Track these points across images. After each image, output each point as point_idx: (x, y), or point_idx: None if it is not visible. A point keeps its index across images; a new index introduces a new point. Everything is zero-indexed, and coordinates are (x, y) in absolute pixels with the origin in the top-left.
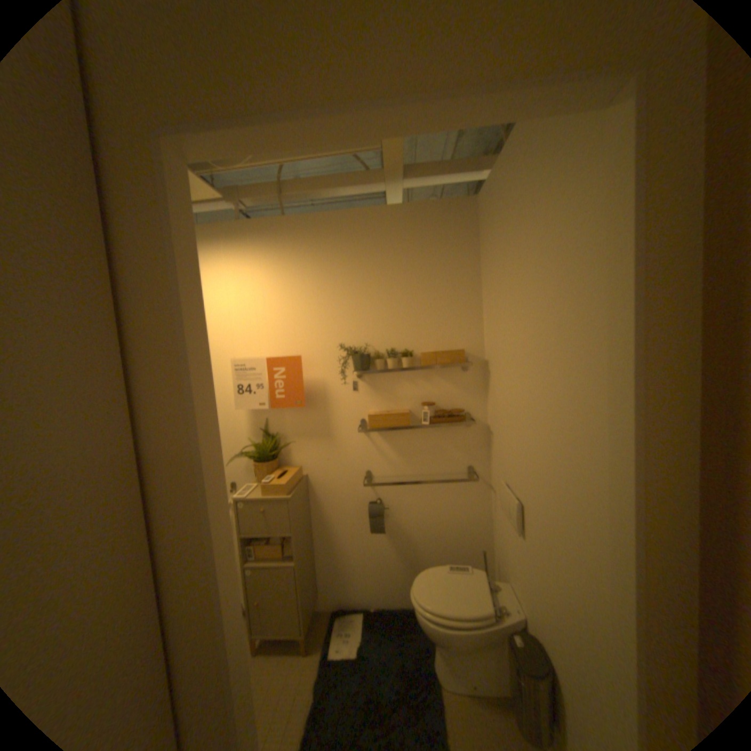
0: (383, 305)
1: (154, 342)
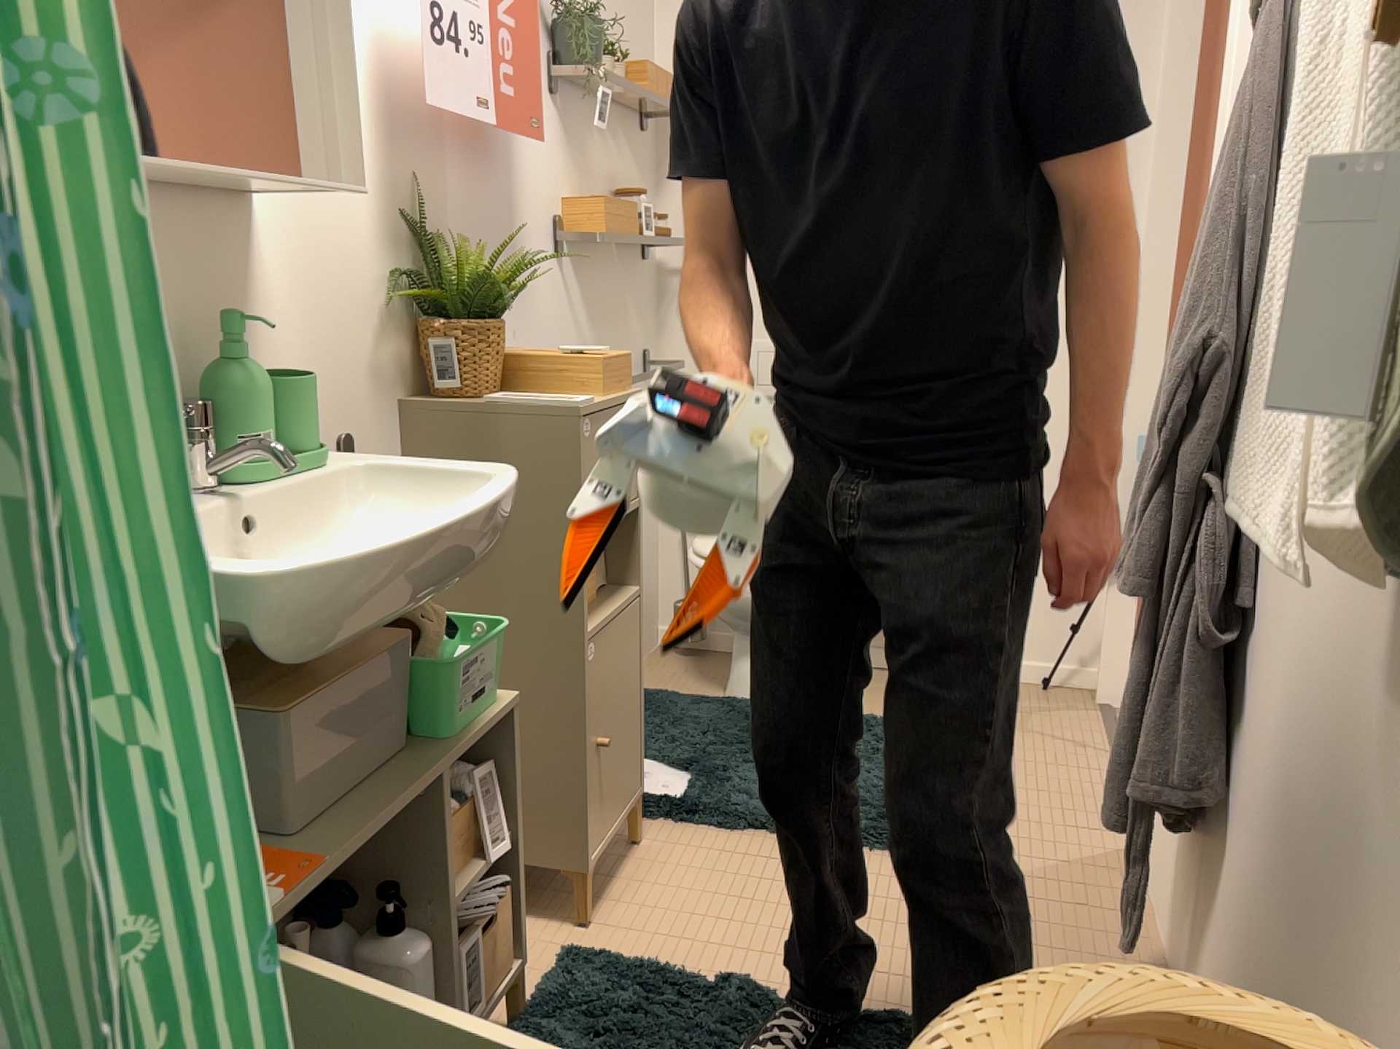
0: None
1: None
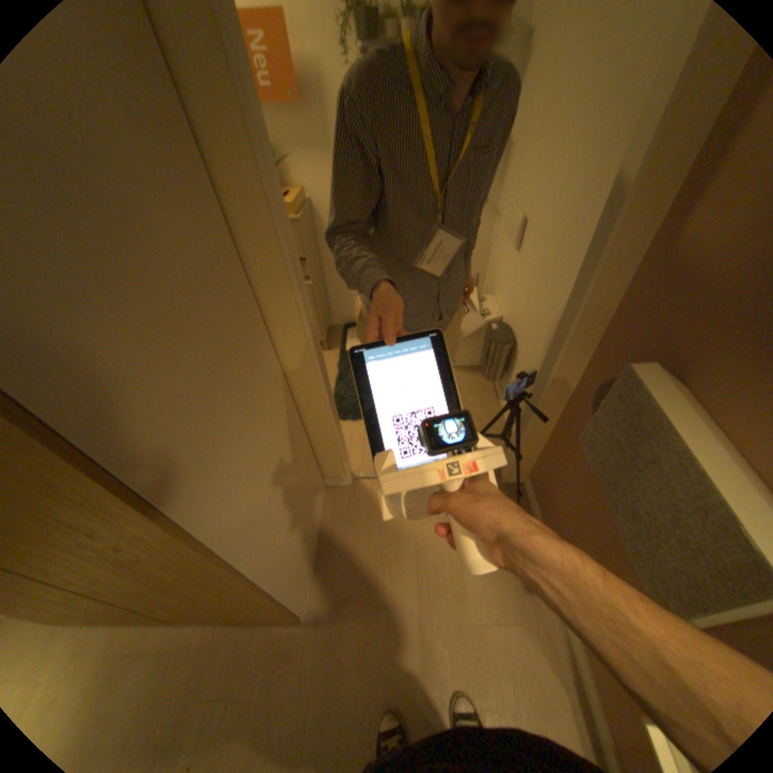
0: None
1: None
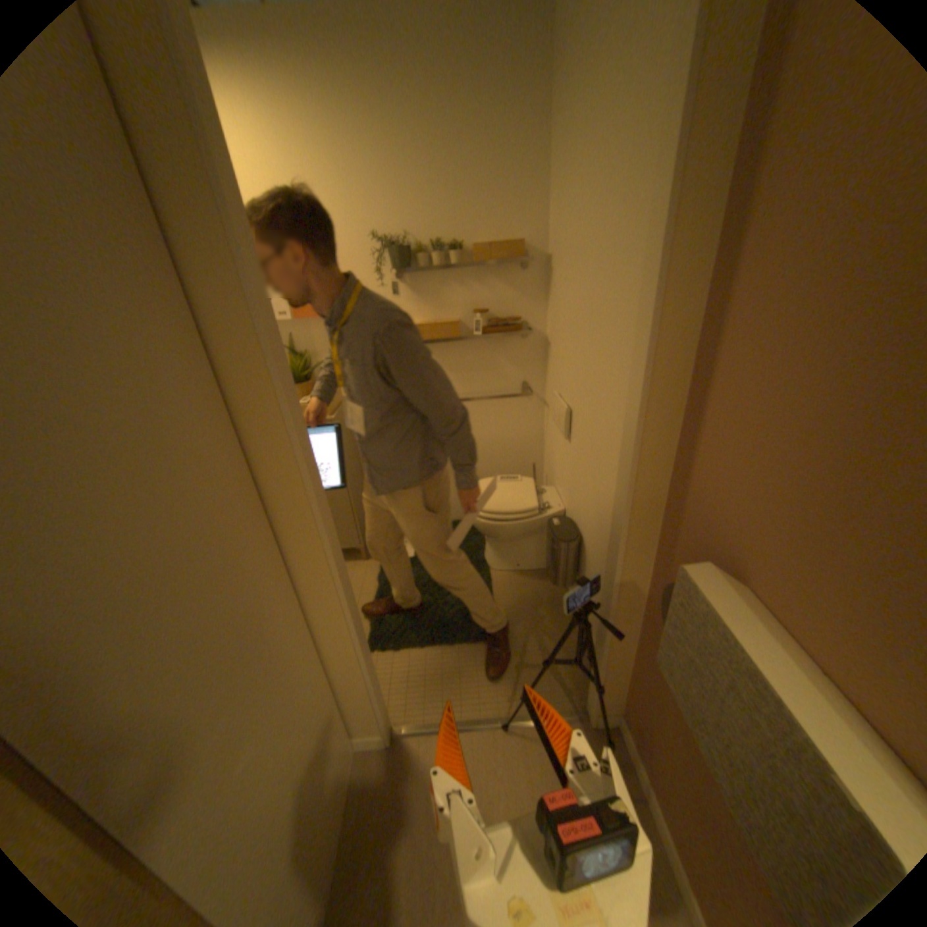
0: (423, 174)
1: (179, 205)
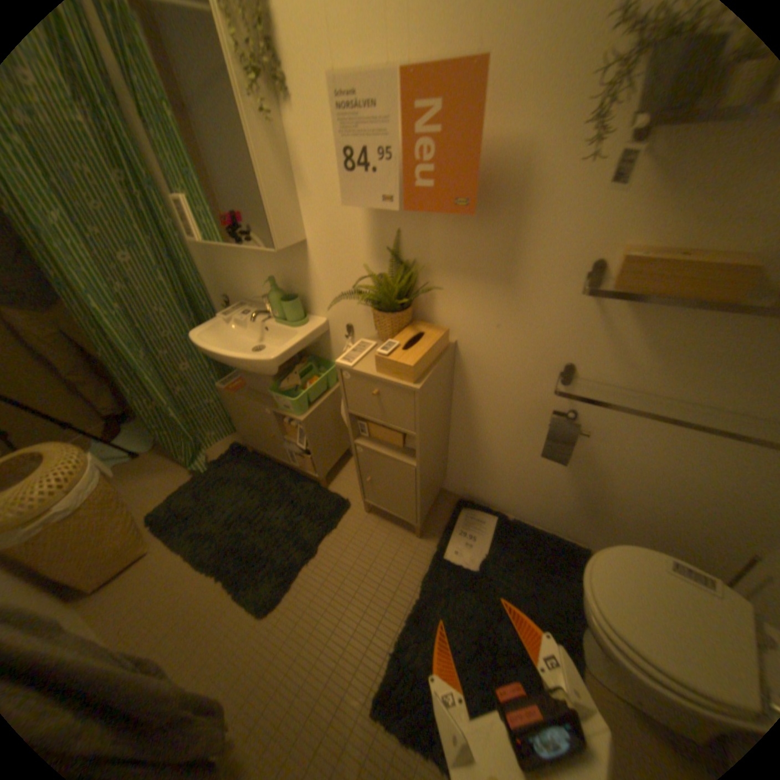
0: None
1: None
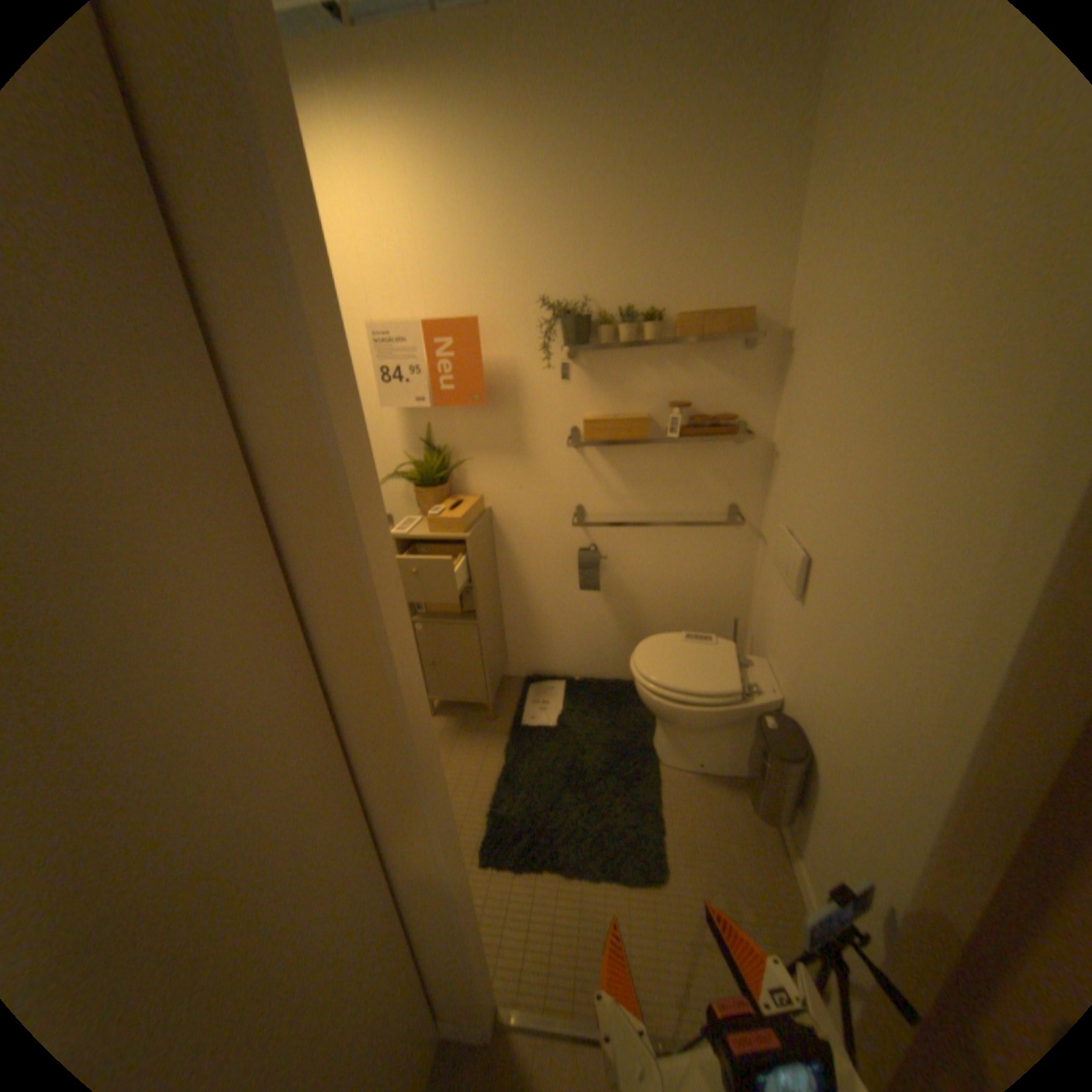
0: (617, 220)
1: (230, 241)
